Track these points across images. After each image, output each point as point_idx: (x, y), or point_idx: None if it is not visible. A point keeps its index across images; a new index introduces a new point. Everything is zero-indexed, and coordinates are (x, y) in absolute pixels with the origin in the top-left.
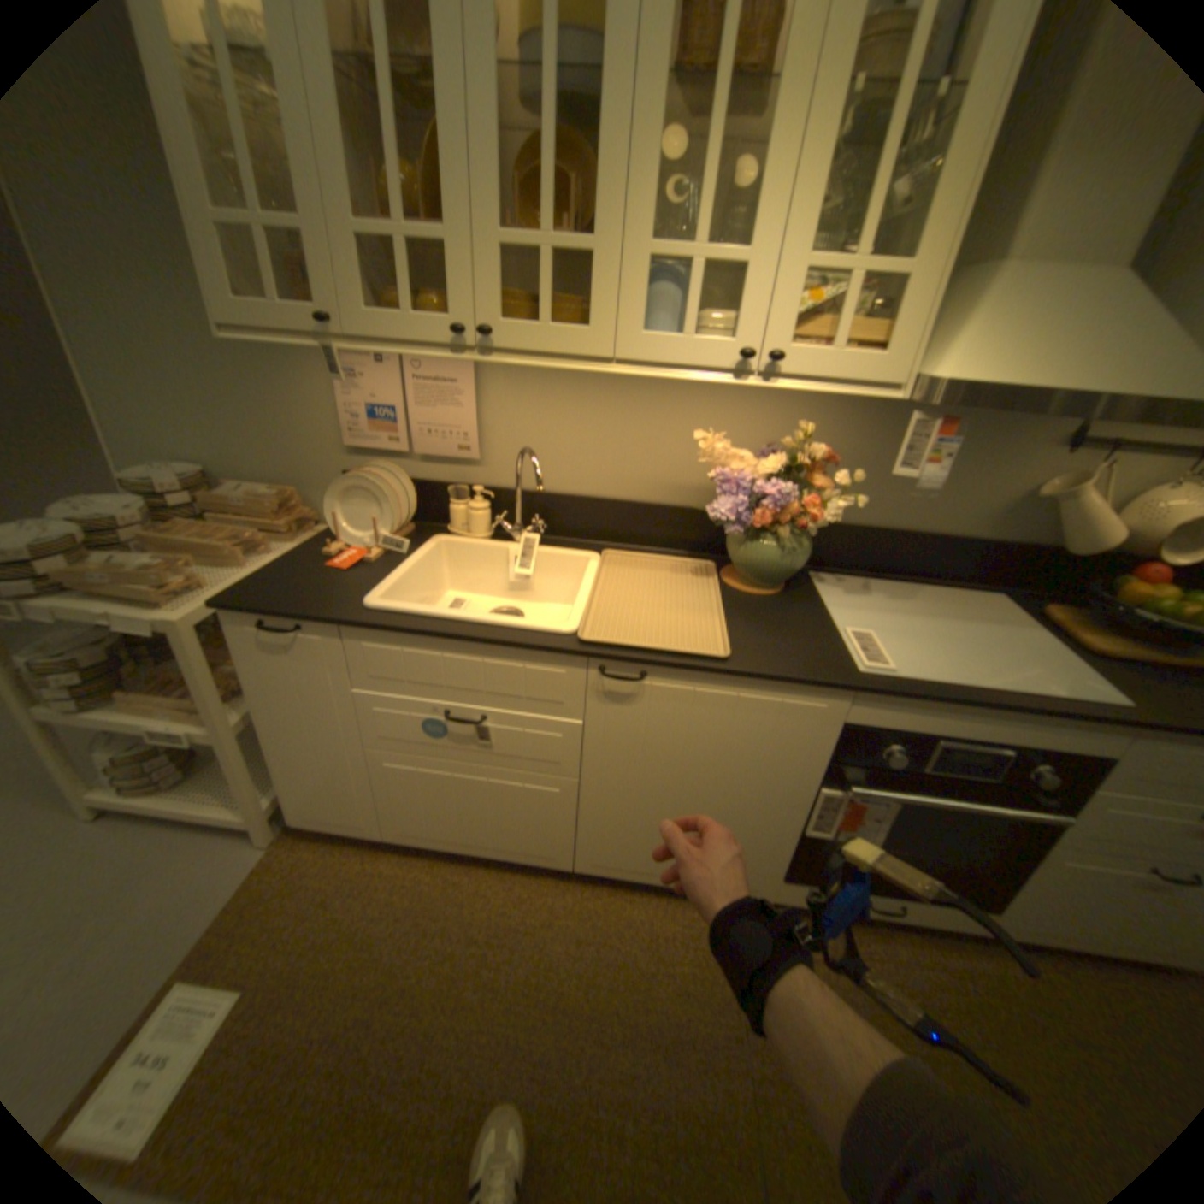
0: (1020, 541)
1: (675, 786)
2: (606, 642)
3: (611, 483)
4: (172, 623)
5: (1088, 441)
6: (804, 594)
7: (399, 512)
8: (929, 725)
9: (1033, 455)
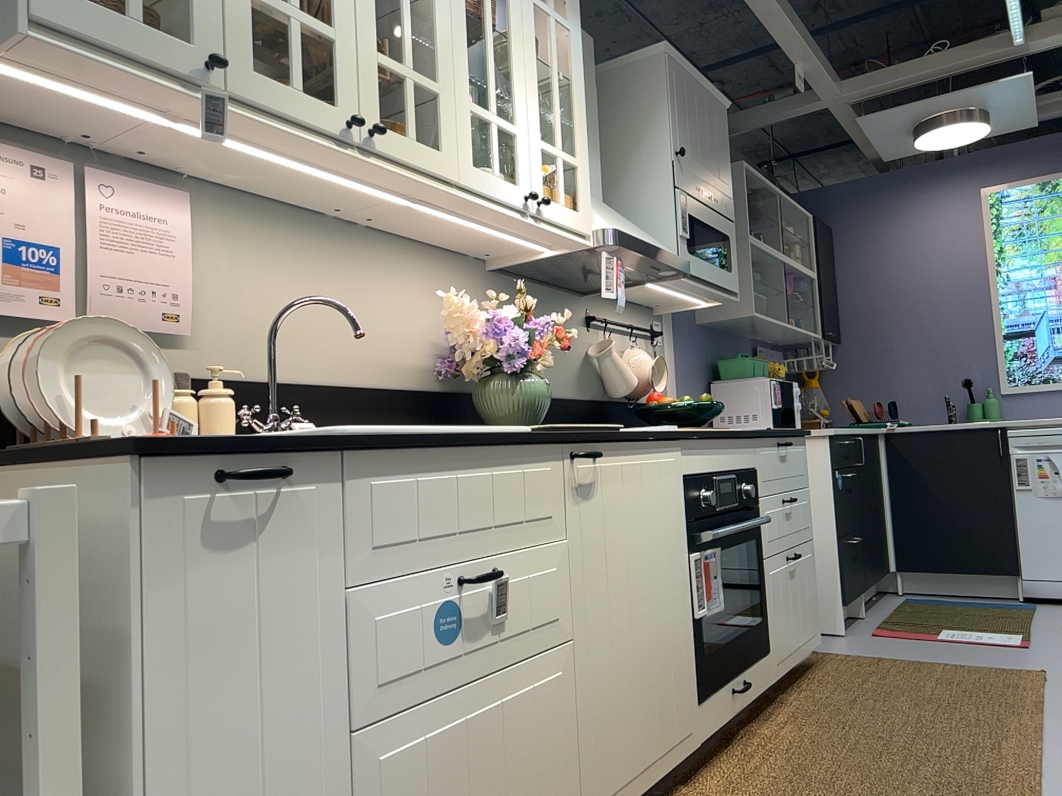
0: (592, 398)
1: (630, 603)
2: (560, 431)
3: (340, 365)
4: (41, 496)
5: (596, 321)
6: None
7: (147, 387)
8: (708, 463)
9: (578, 332)
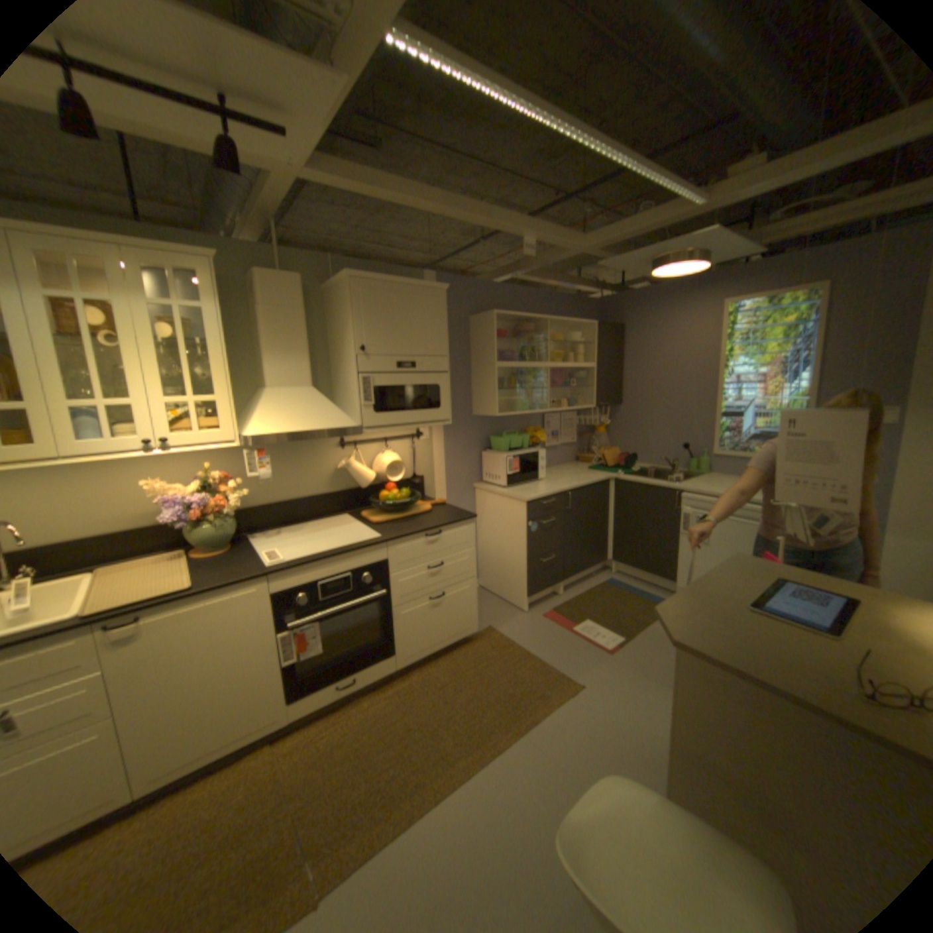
0: (343, 489)
1: (188, 681)
2: (103, 611)
3: (88, 526)
4: None
5: (345, 444)
6: (243, 546)
7: None
8: (308, 577)
9: (329, 454)
